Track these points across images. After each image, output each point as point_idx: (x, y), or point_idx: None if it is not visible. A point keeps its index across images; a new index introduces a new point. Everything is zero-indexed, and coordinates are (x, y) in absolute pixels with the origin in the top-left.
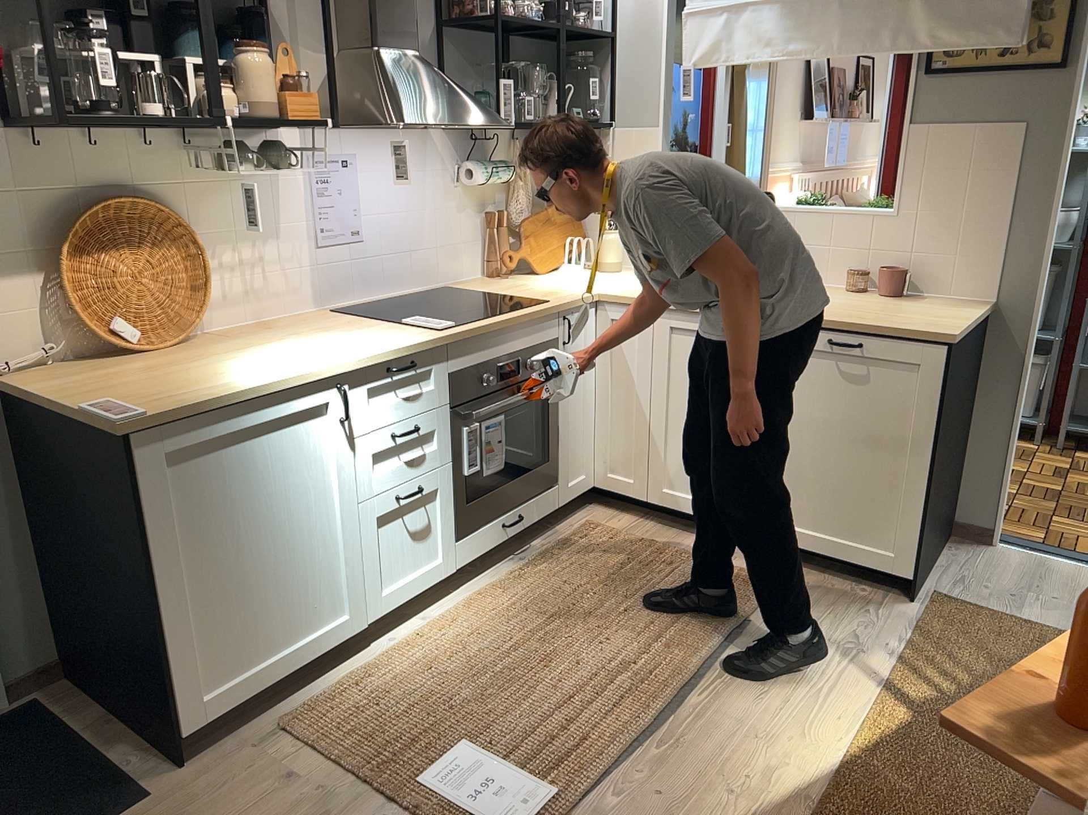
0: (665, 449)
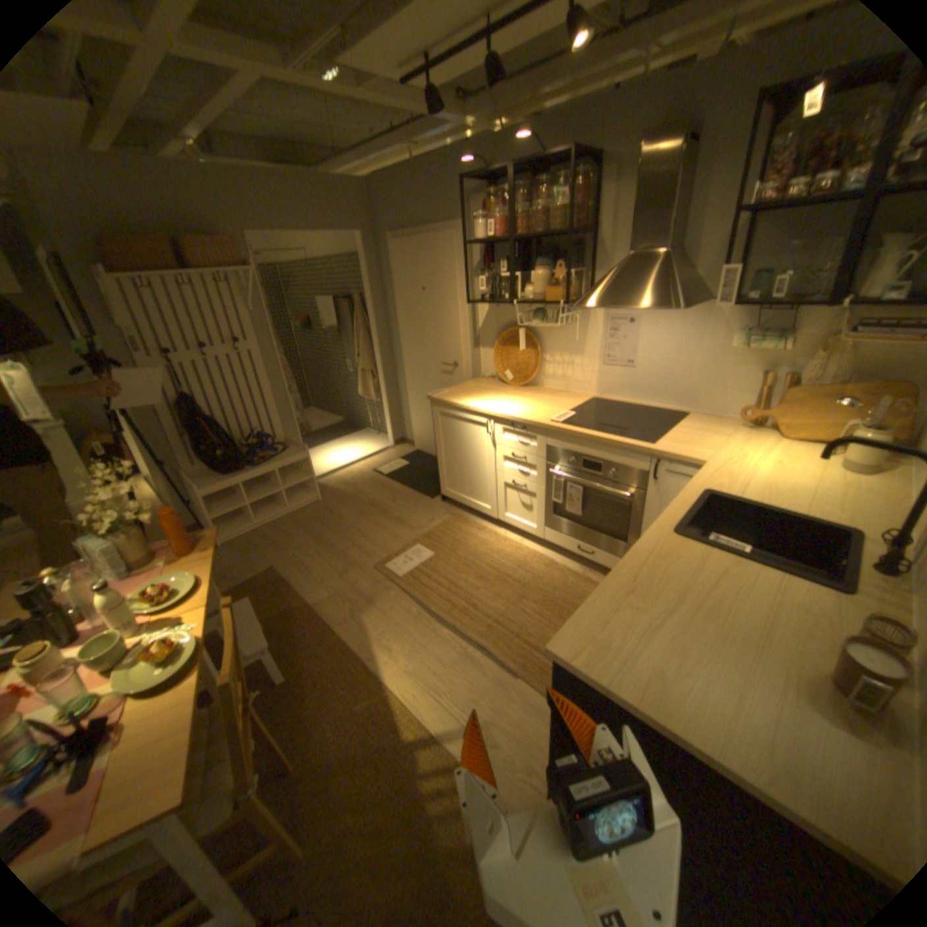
0: None
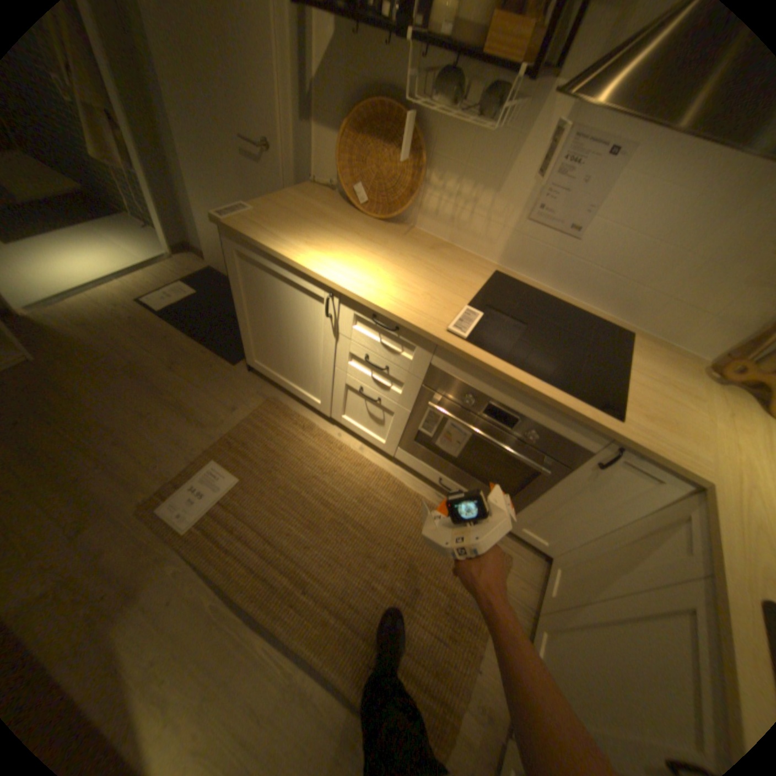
0: (573, 627)
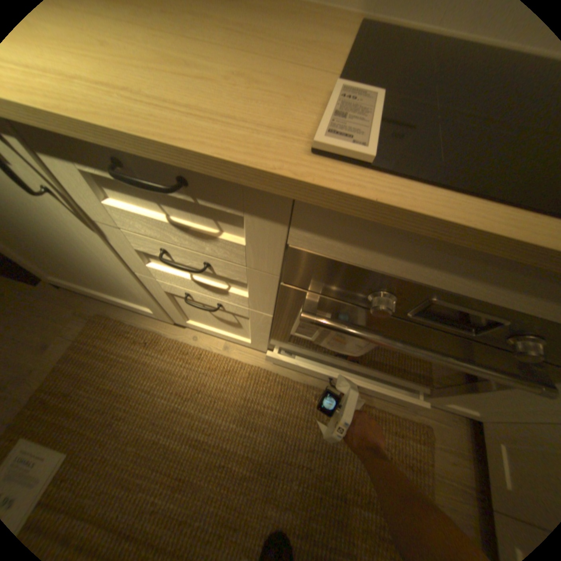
0: None
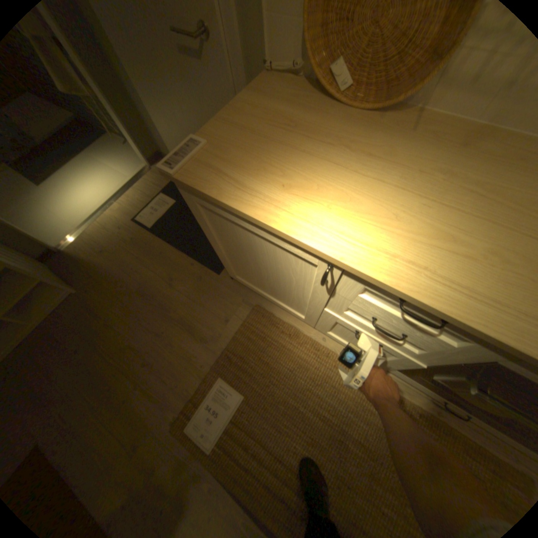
0: None
